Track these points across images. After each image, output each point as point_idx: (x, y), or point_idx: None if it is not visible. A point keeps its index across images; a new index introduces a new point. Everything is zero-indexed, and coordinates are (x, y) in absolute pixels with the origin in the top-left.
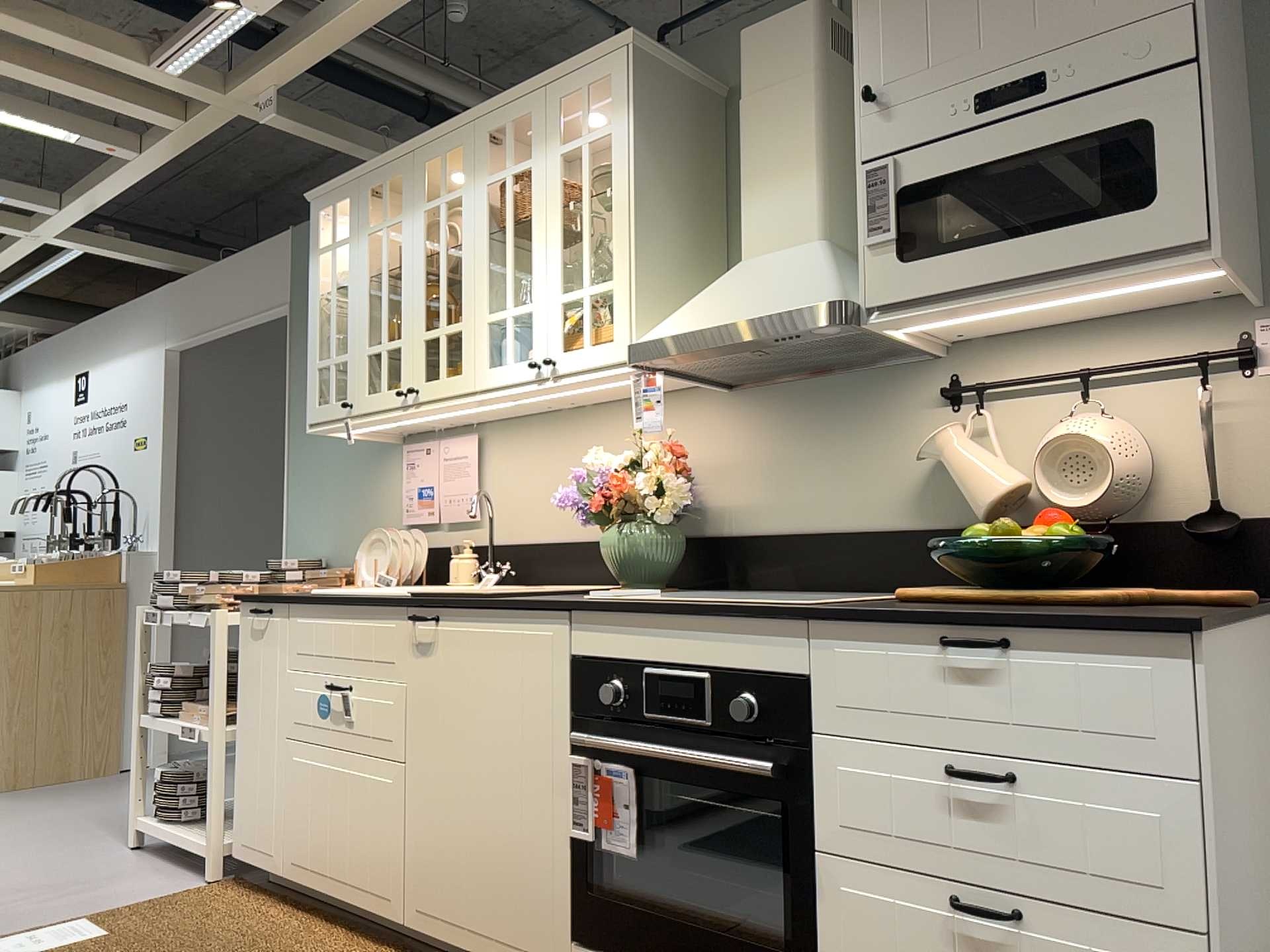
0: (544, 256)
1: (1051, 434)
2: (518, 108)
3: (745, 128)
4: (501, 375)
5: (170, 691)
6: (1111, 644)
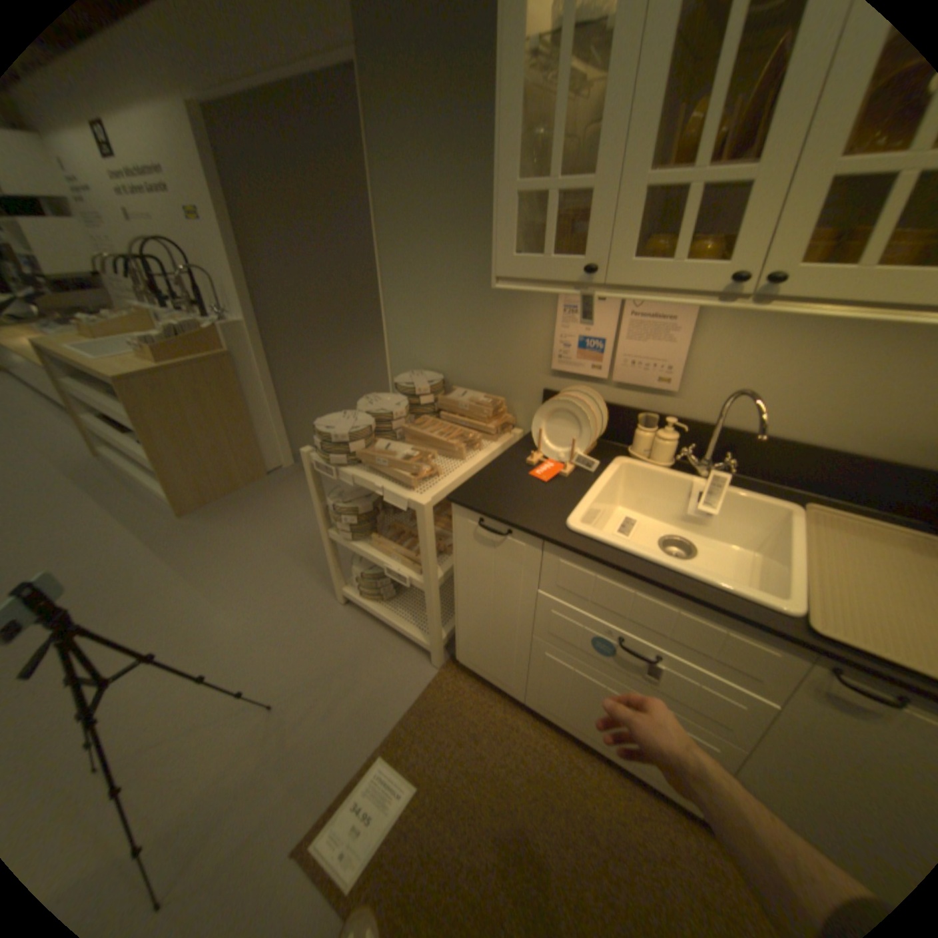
0: None
1: None
2: None
3: None
4: None
5: (355, 523)
6: None
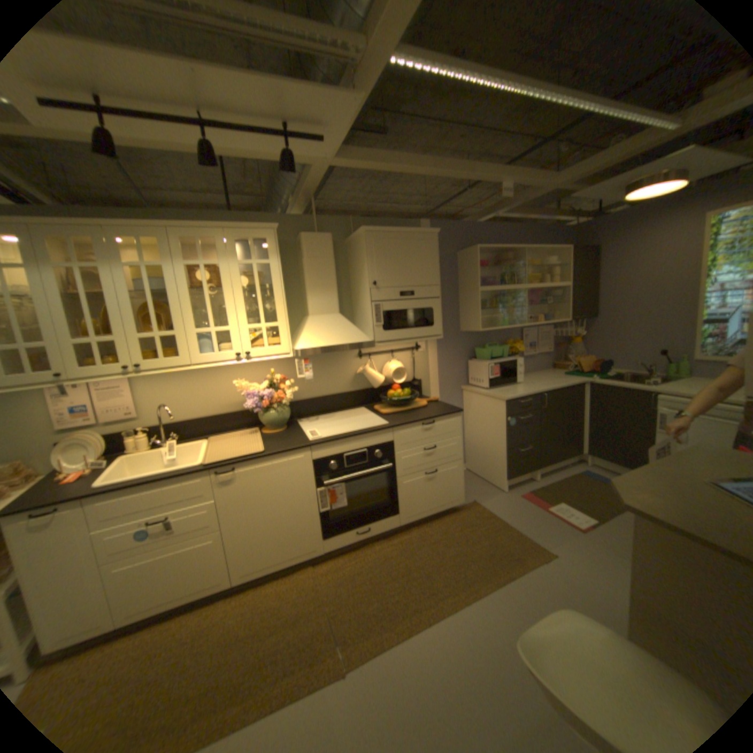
0: (236, 308)
1: (389, 366)
2: (205, 232)
3: (309, 270)
4: (214, 358)
5: None
6: (450, 417)
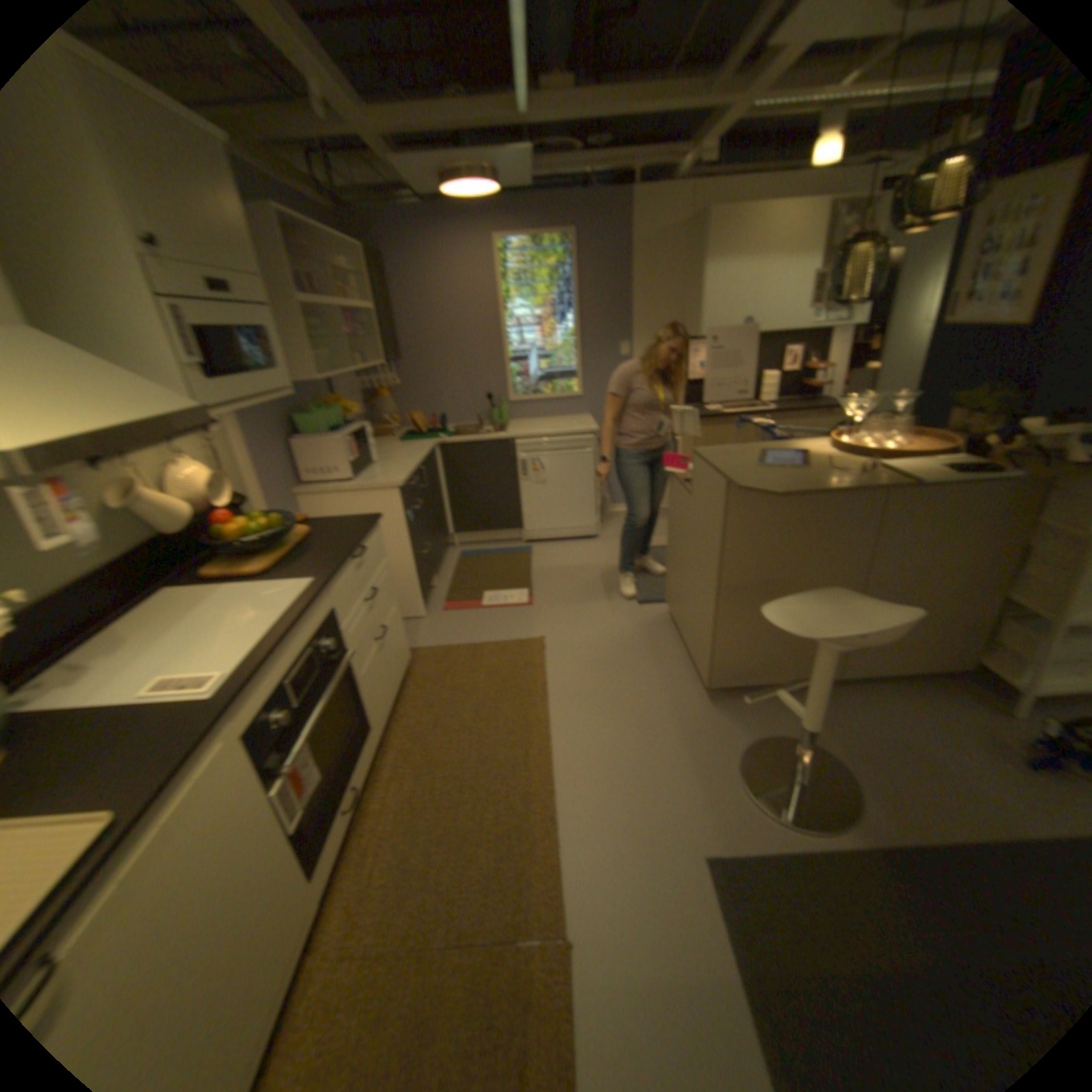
0: None
1: (188, 474)
2: None
3: None
4: None
5: None
6: (375, 532)
